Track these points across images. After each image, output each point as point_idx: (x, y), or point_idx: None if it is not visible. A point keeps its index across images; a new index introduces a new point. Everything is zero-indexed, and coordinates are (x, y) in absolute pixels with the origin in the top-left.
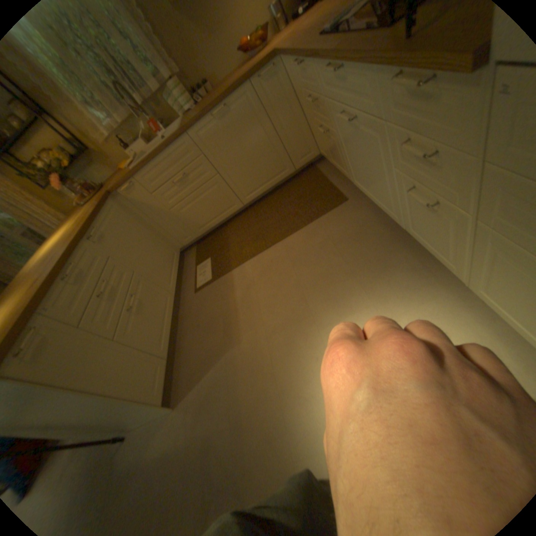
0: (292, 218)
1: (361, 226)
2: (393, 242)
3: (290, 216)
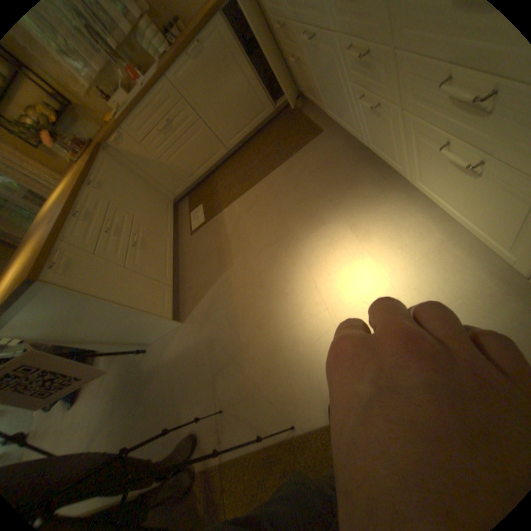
0: (274, 156)
1: (334, 153)
2: (359, 161)
3: (271, 155)
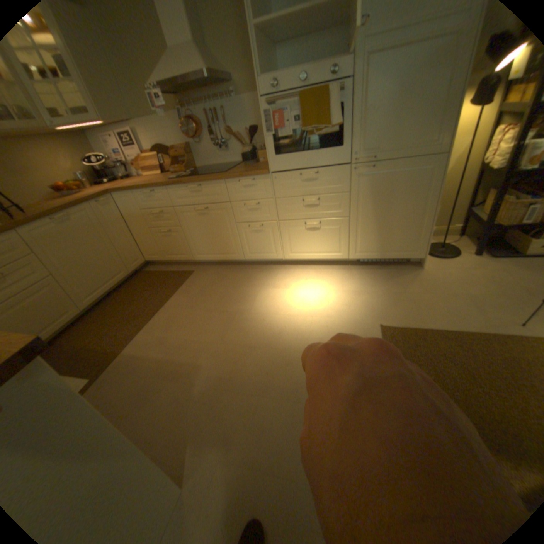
0: (157, 295)
1: (218, 274)
2: (241, 270)
3: (152, 296)
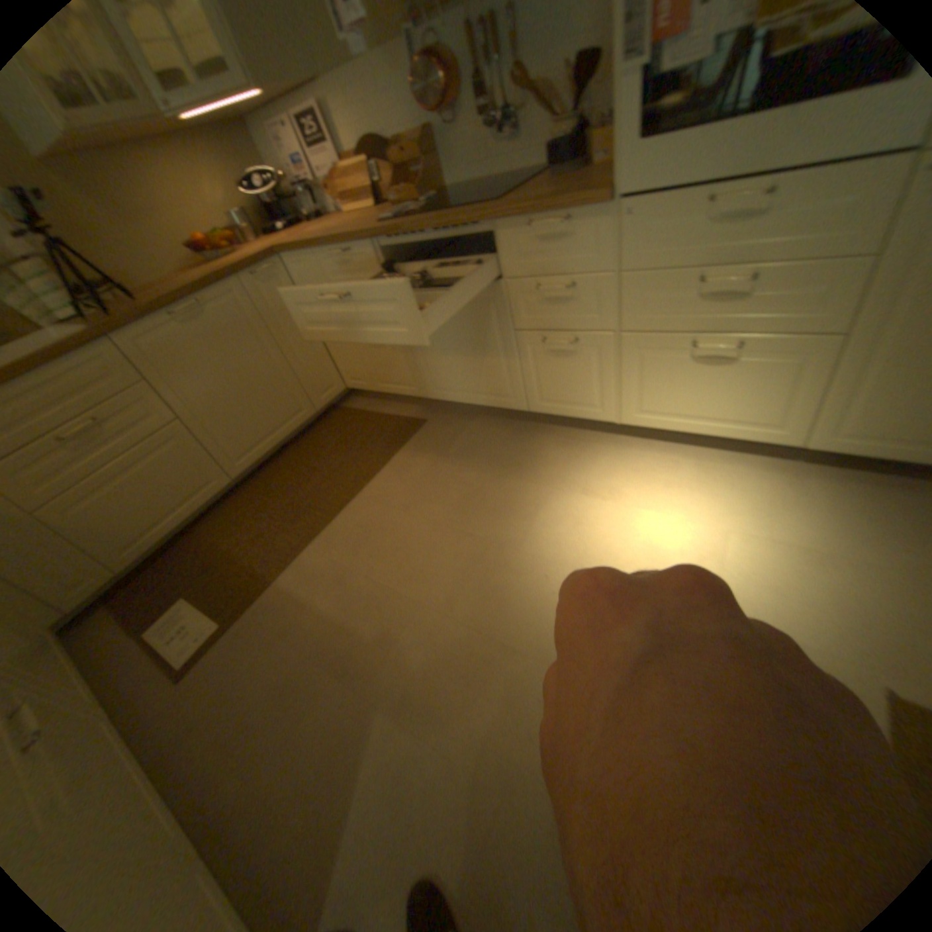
0: (352, 466)
1: (468, 436)
2: (517, 434)
3: (344, 466)
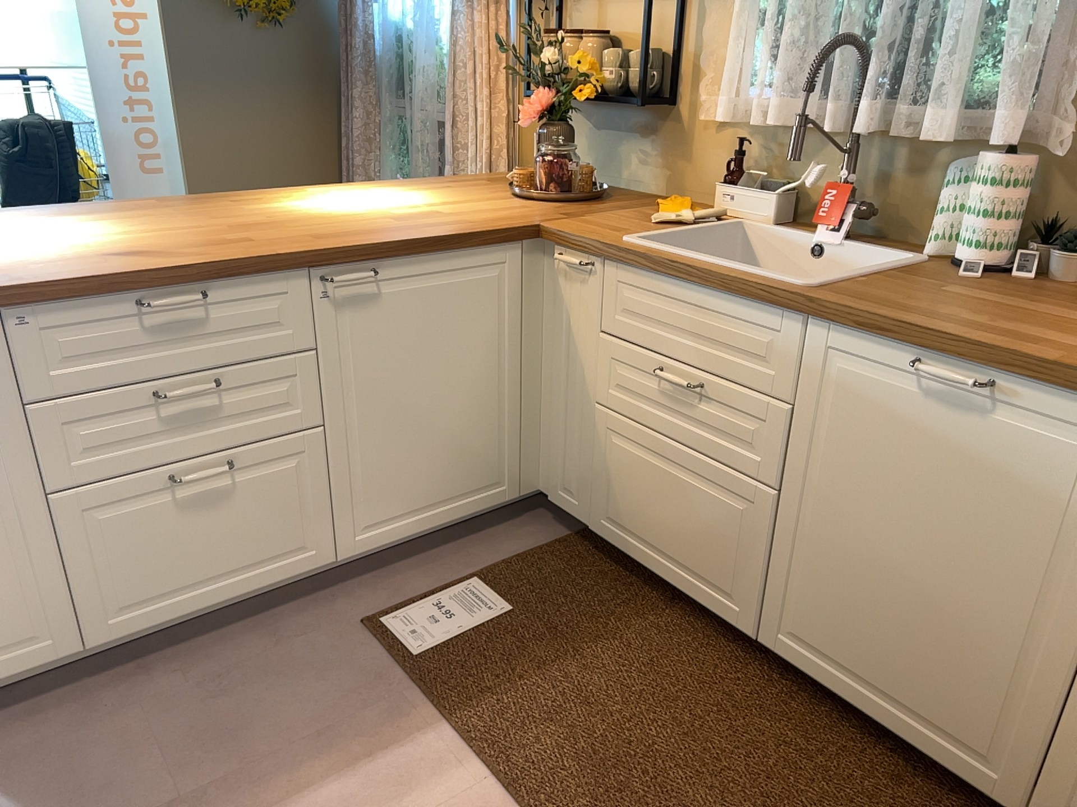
0: None
1: None
2: None
3: None
